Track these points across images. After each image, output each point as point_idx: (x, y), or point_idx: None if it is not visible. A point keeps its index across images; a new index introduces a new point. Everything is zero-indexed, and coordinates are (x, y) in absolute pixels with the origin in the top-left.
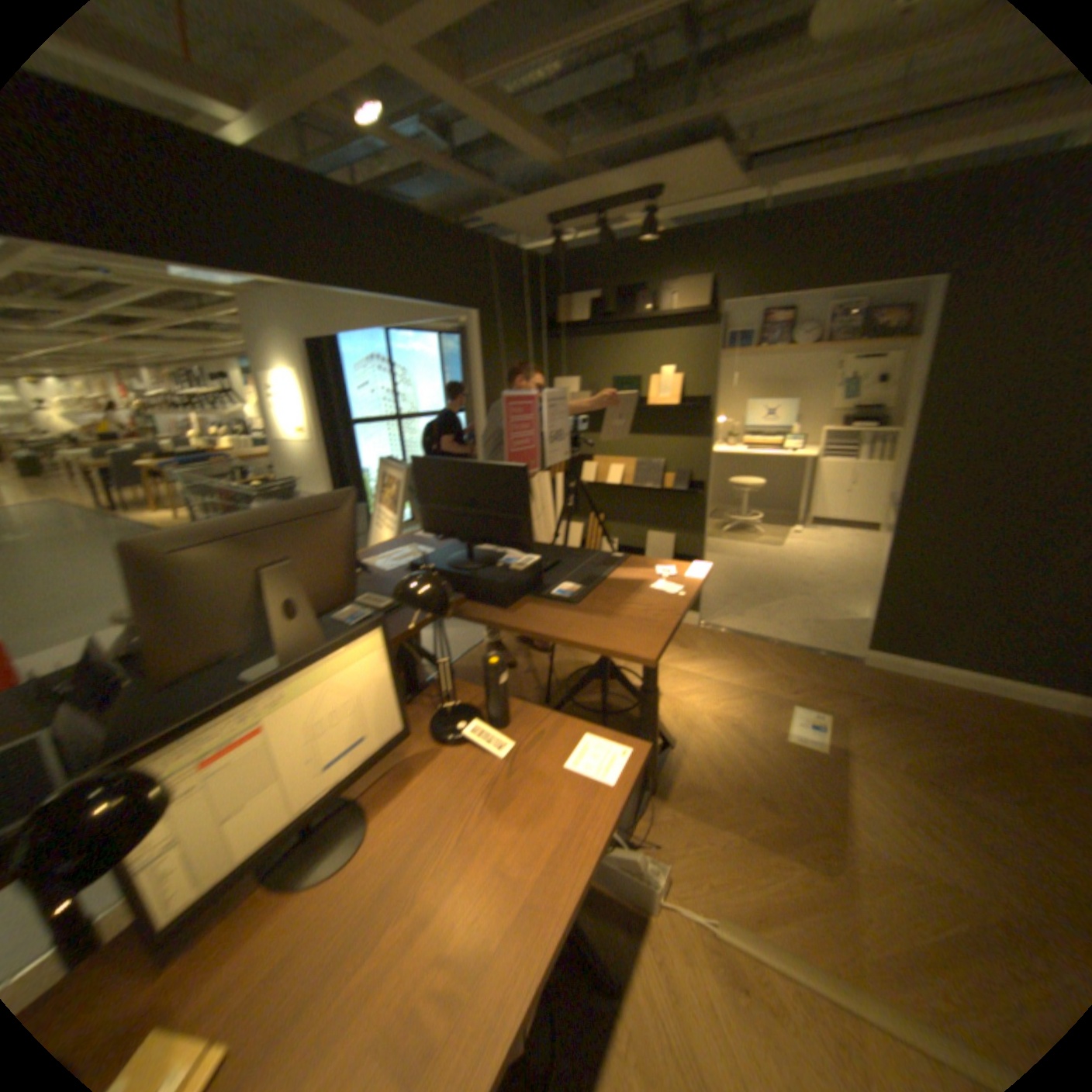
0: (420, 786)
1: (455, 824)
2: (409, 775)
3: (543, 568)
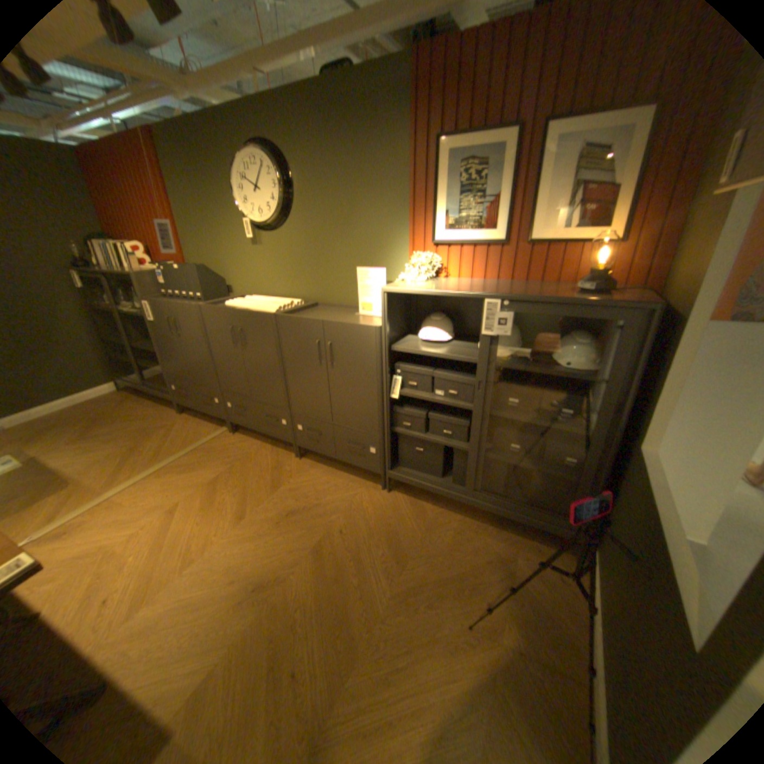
0: None
1: None
2: None
3: None
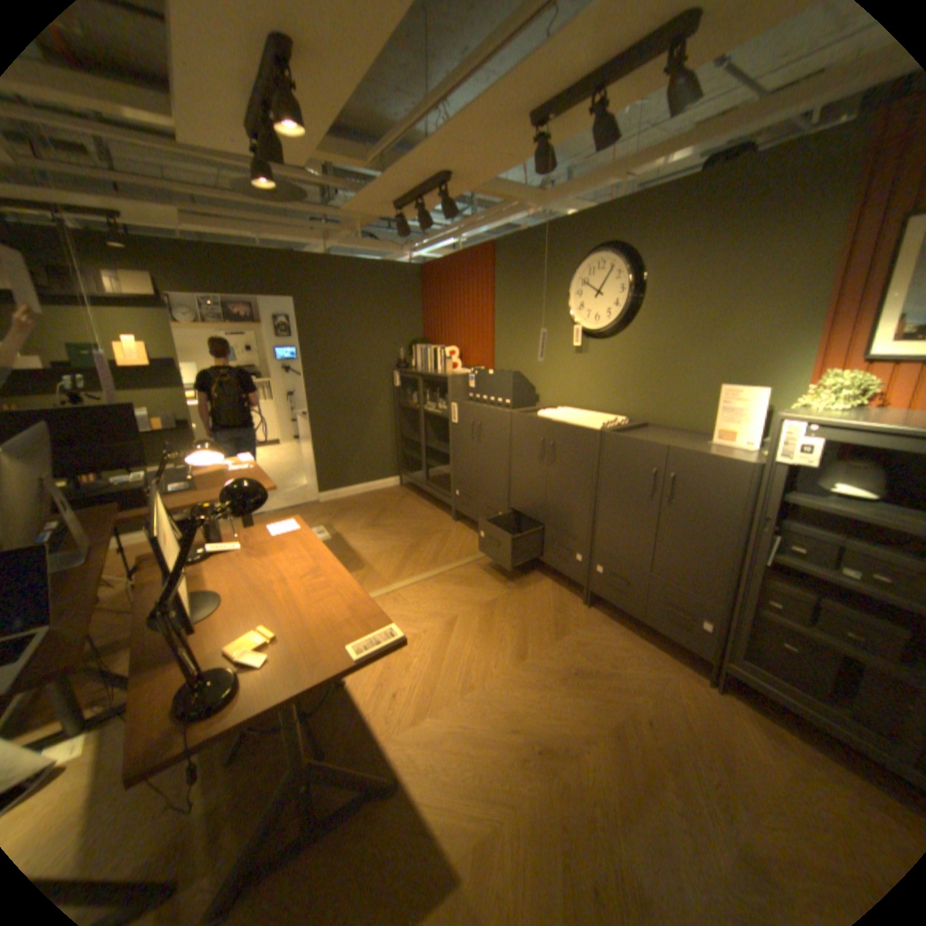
0: (213, 575)
1: (253, 567)
2: (199, 577)
3: (138, 486)
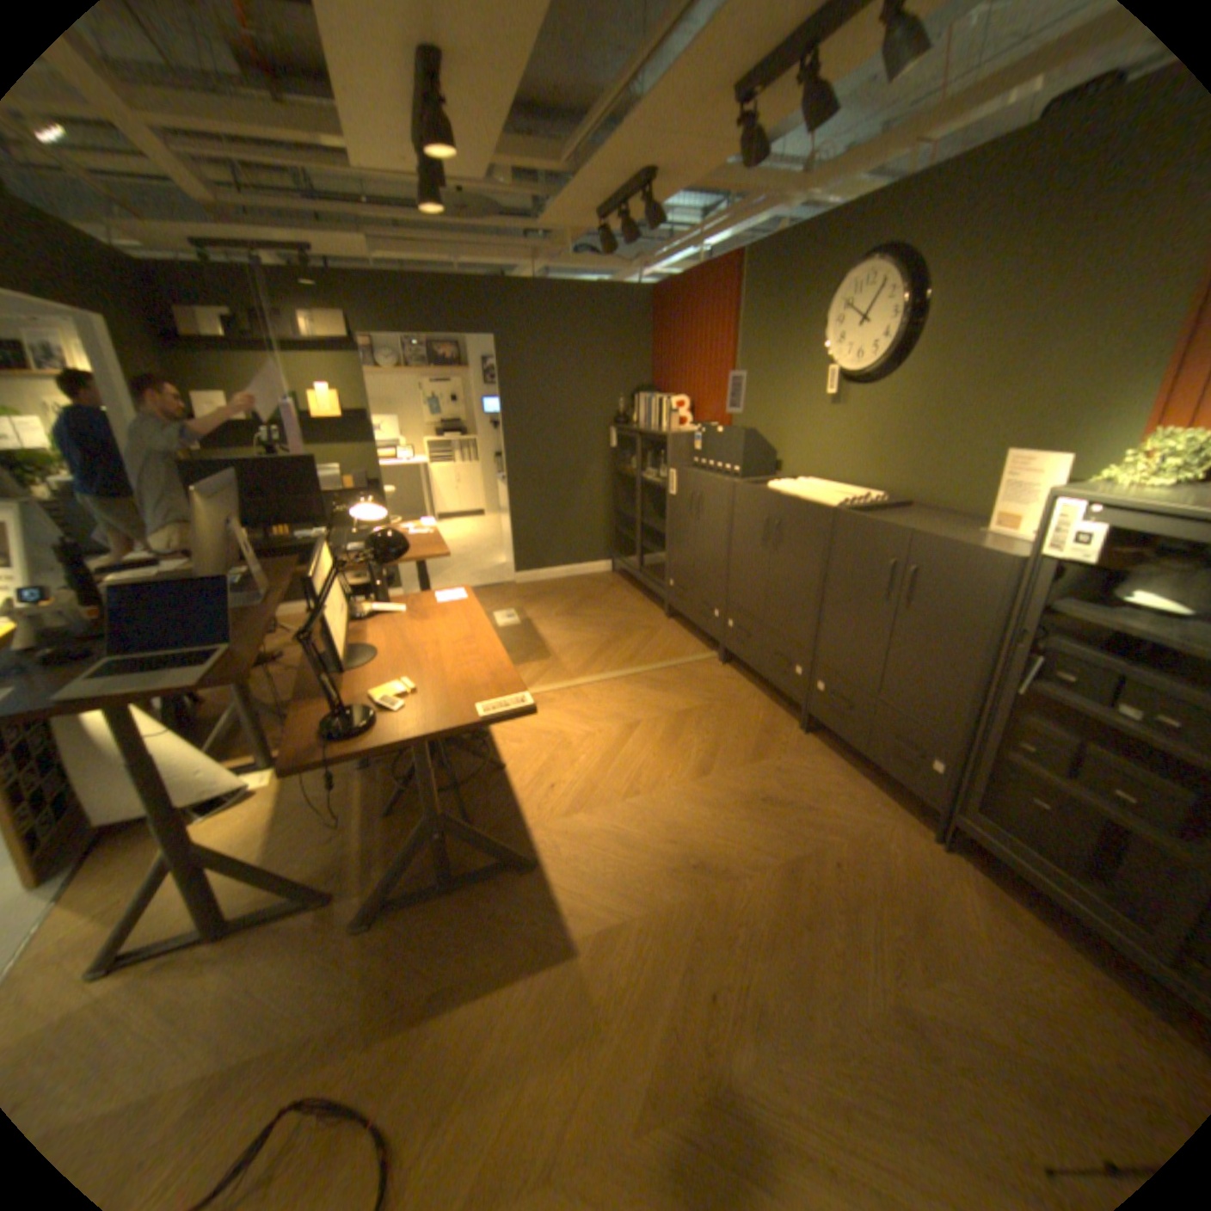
0: (374, 632)
1: (412, 629)
2: (361, 633)
3: None
